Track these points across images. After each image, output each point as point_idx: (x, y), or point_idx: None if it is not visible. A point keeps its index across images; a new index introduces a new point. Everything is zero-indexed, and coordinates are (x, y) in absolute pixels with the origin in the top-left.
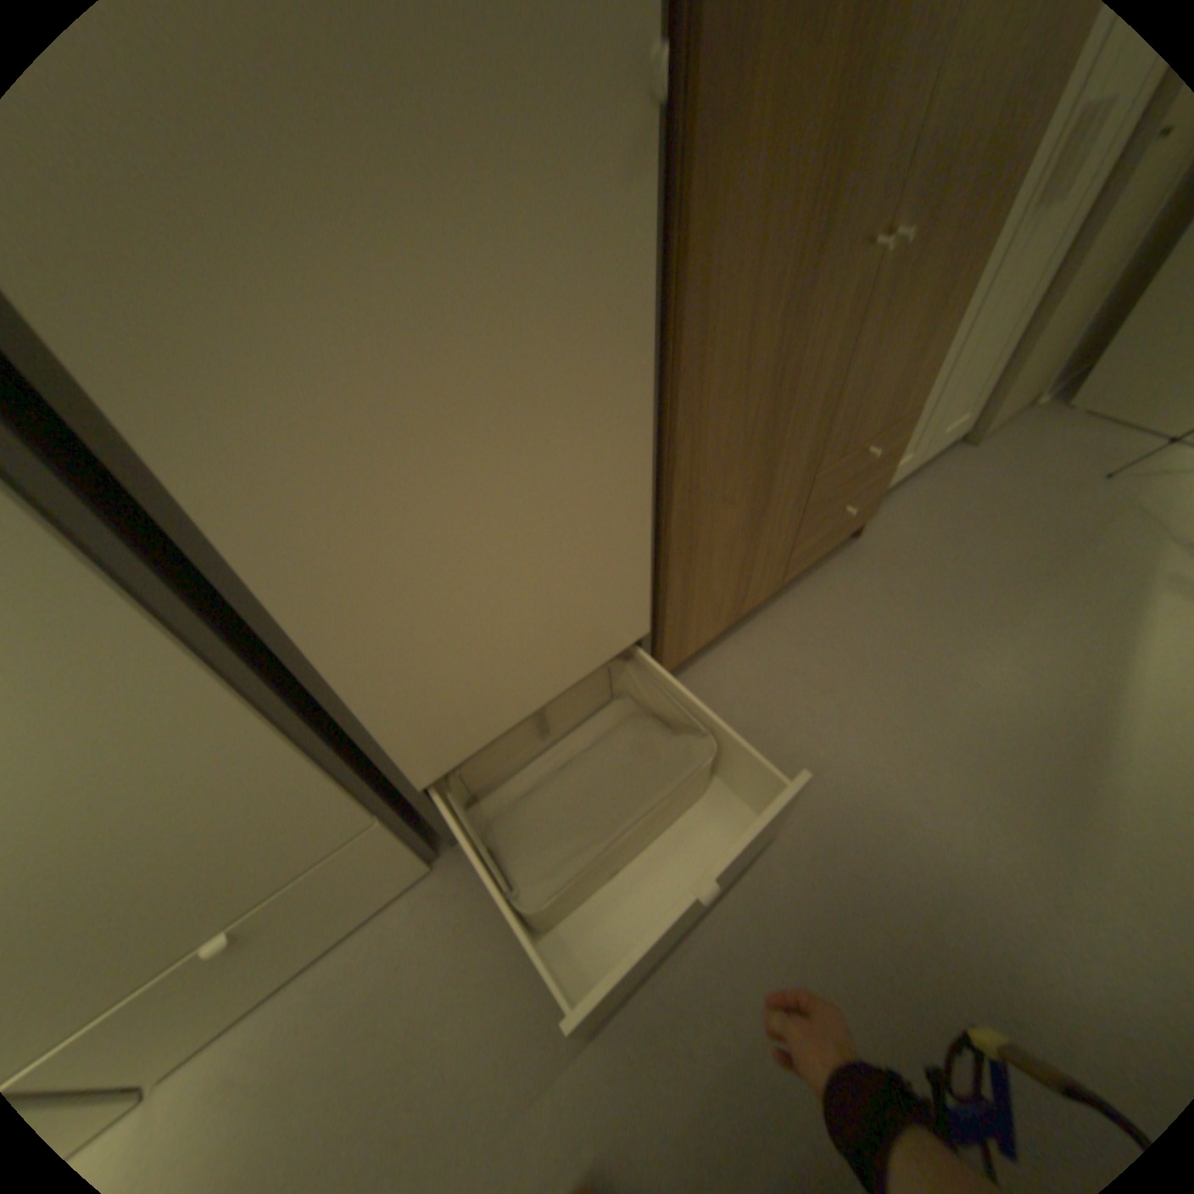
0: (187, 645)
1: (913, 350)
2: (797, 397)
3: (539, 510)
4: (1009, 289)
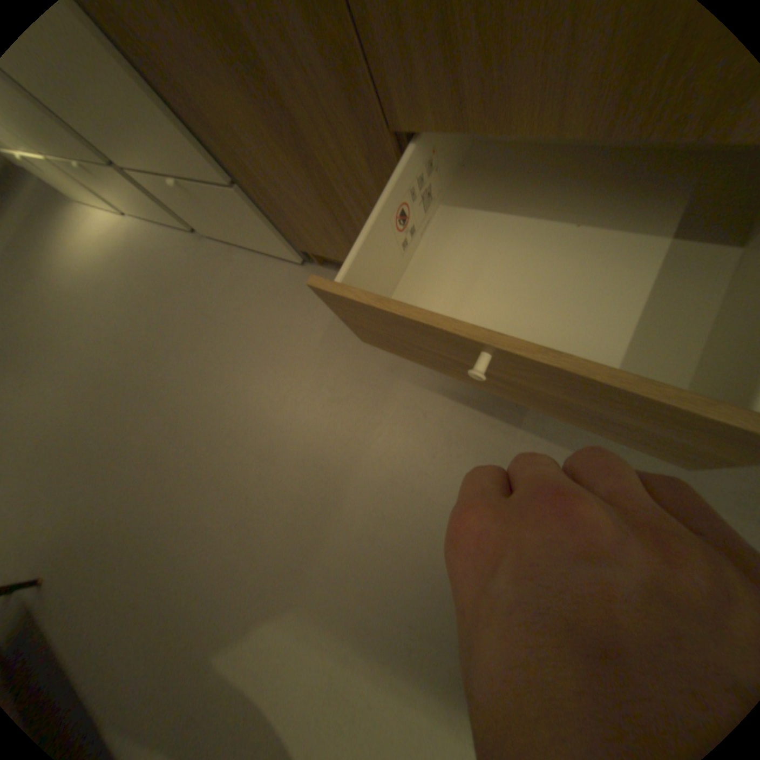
0: None
1: None
2: None
3: None
4: None
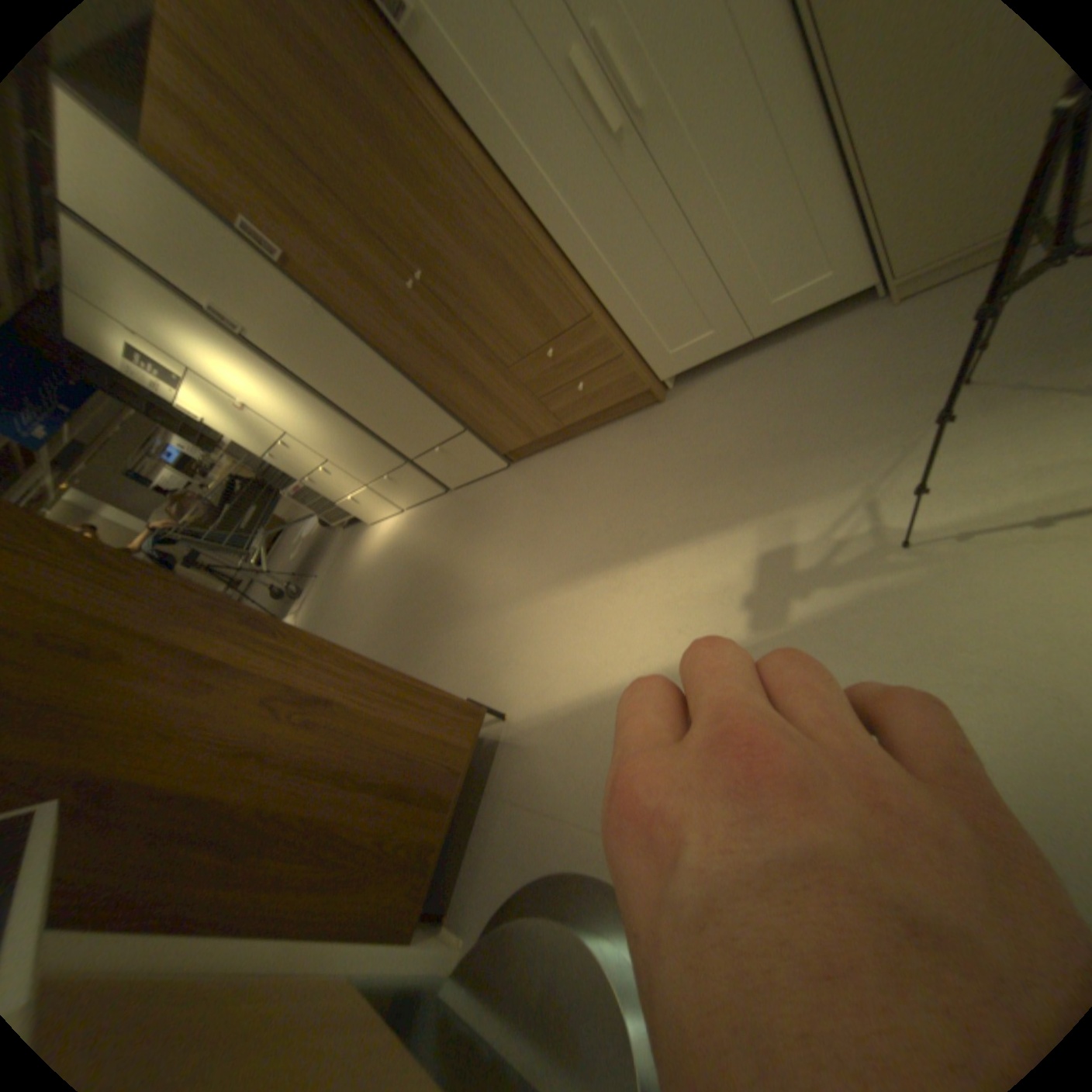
0: (333, 407)
1: (518, 294)
2: (443, 338)
3: (372, 385)
4: (690, 169)
